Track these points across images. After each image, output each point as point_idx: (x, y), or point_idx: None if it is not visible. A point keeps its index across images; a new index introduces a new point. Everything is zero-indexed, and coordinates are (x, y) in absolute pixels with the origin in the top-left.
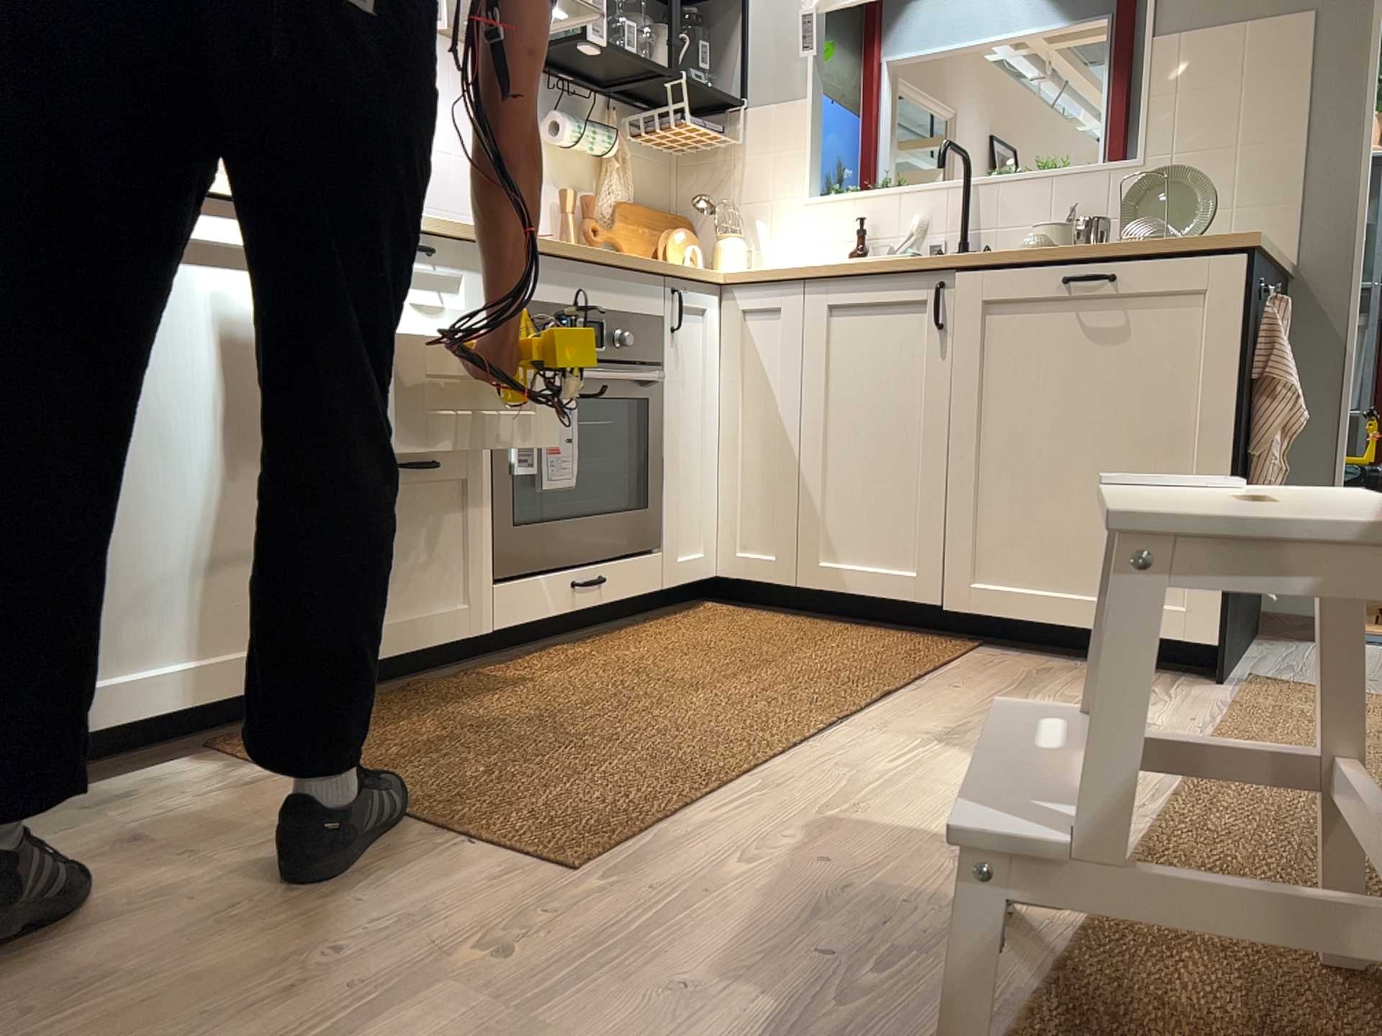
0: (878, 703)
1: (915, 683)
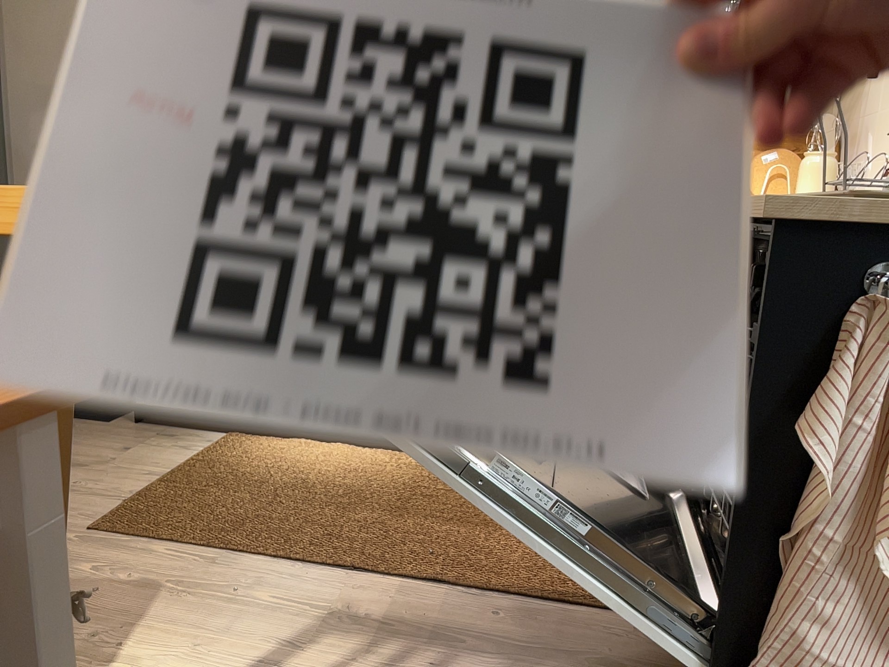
0: (400, 584)
1: (464, 595)
